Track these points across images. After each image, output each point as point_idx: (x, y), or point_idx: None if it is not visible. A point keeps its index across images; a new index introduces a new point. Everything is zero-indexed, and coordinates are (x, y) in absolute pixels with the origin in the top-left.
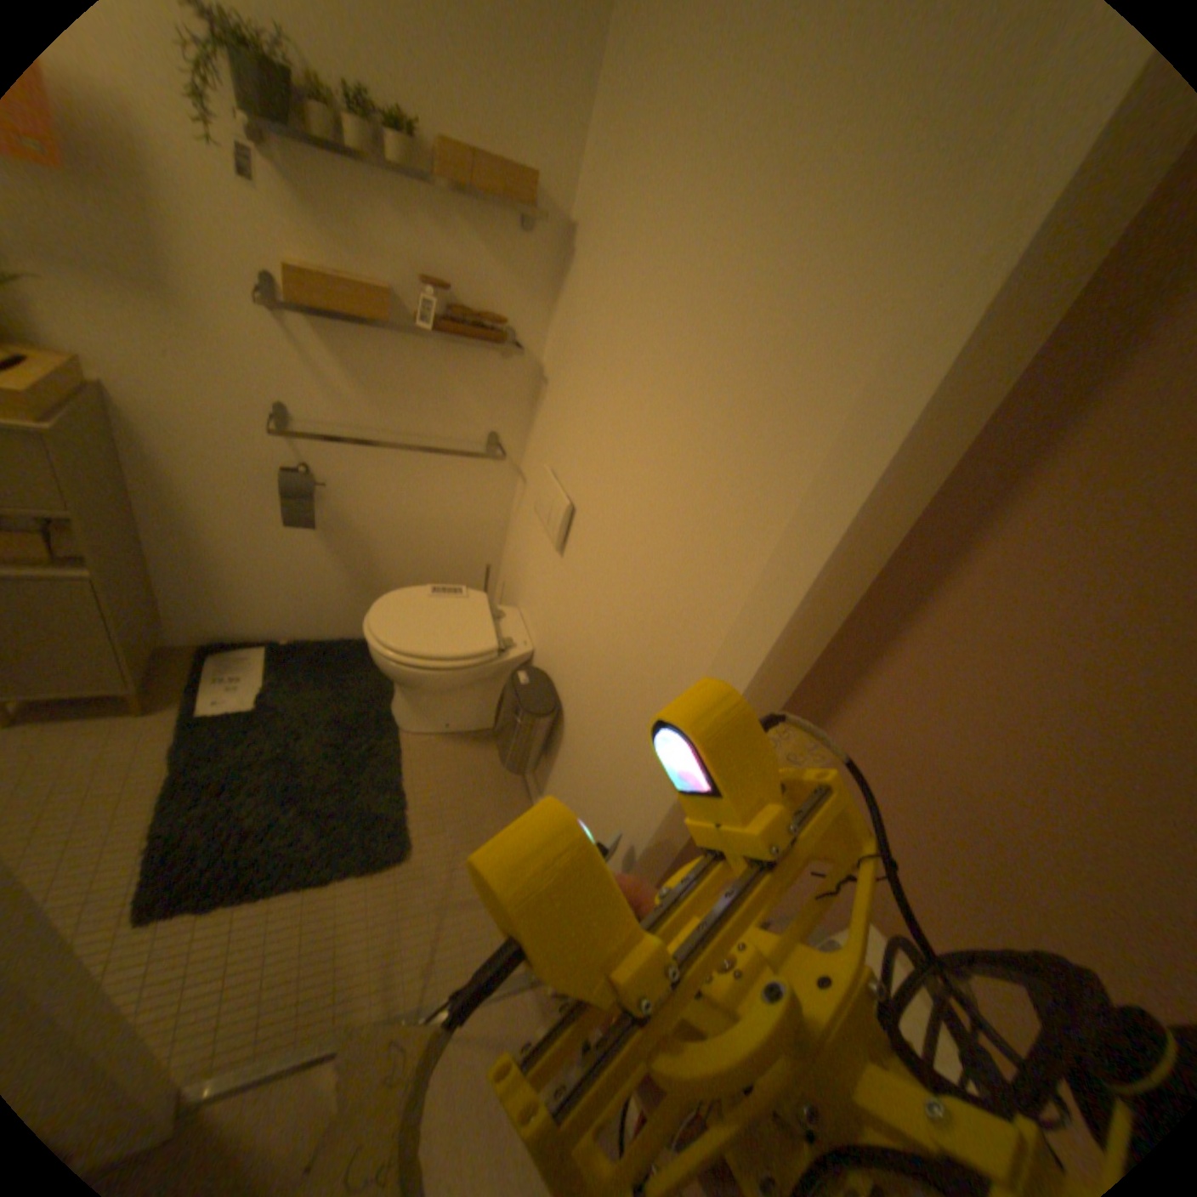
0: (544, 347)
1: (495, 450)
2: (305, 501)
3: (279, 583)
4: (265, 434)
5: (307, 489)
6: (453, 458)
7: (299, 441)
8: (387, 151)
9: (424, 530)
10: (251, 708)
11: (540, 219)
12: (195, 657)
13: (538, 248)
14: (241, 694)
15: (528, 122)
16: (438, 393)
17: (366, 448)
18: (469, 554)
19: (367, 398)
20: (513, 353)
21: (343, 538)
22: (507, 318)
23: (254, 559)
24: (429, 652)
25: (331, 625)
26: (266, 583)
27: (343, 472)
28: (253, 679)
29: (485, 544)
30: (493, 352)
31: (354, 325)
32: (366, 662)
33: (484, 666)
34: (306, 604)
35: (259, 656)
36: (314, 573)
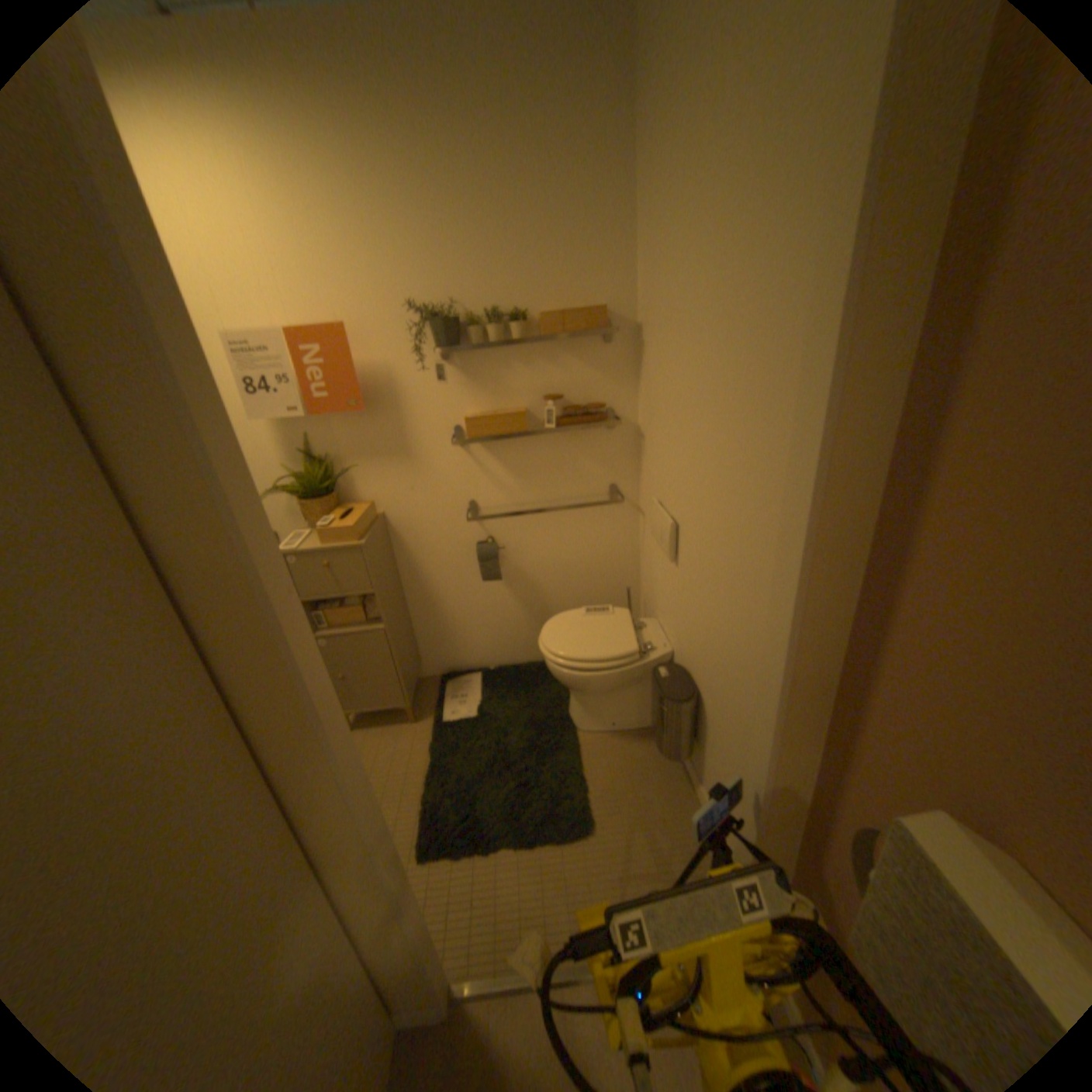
0: (636, 413)
1: (616, 497)
2: (492, 561)
3: (484, 624)
4: (465, 523)
5: (493, 553)
6: (585, 510)
7: (485, 522)
8: (512, 334)
9: (574, 569)
10: (474, 716)
11: (613, 332)
12: (440, 683)
13: (617, 350)
14: (468, 706)
15: (594, 279)
16: (567, 467)
17: (526, 517)
18: (612, 582)
19: (522, 484)
20: (615, 425)
21: (520, 584)
22: (605, 403)
23: (468, 609)
24: (586, 659)
25: (521, 652)
26: (476, 625)
27: (514, 537)
28: (474, 695)
29: (622, 572)
30: (600, 428)
31: (508, 440)
32: (548, 678)
33: (631, 667)
34: (503, 637)
35: (477, 679)
36: (504, 613)
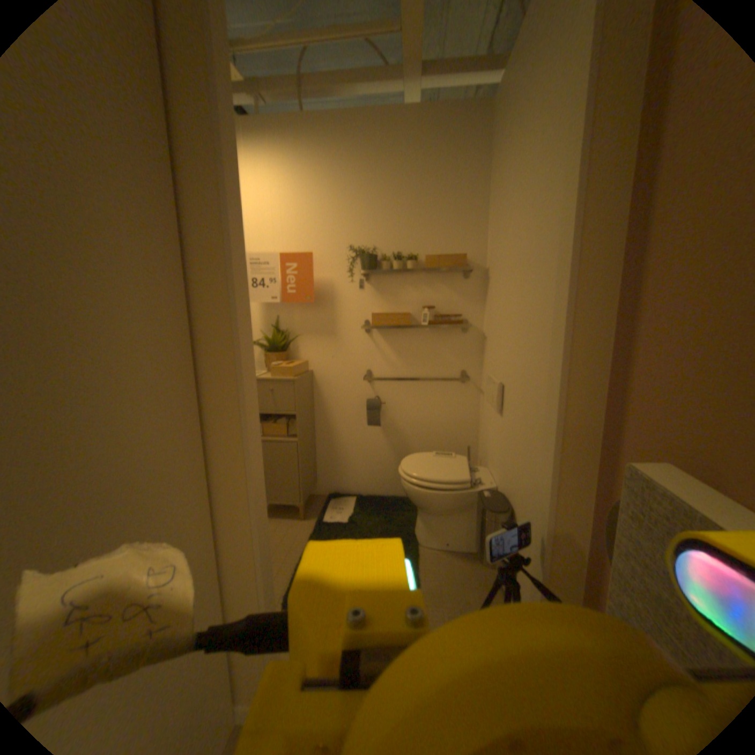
0: (484, 321)
1: (467, 379)
2: (376, 409)
3: (365, 458)
4: (363, 382)
5: (377, 403)
6: (444, 384)
7: (376, 384)
8: (408, 266)
9: (433, 426)
10: (347, 521)
11: (471, 268)
12: (328, 498)
13: (473, 280)
14: (343, 514)
15: (461, 238)
16: (434, 353)
17: (403, 384)
18: (459, 441)
19: (403, 360)
20: (469, 329)
21: (393, 432)
22: (463, 313)
23: (355, 445)
24: (431, 478)
25: (388, 485)
26: (359, 458)
27: (393, 397)
28: (349, 508)
29: (467, 434)
30: (458, 329)
31: (397, 331)
32: (404, 506)
33: (465, 490)
34: (376, 471)
35: (354, 499)
36: (380, 452)
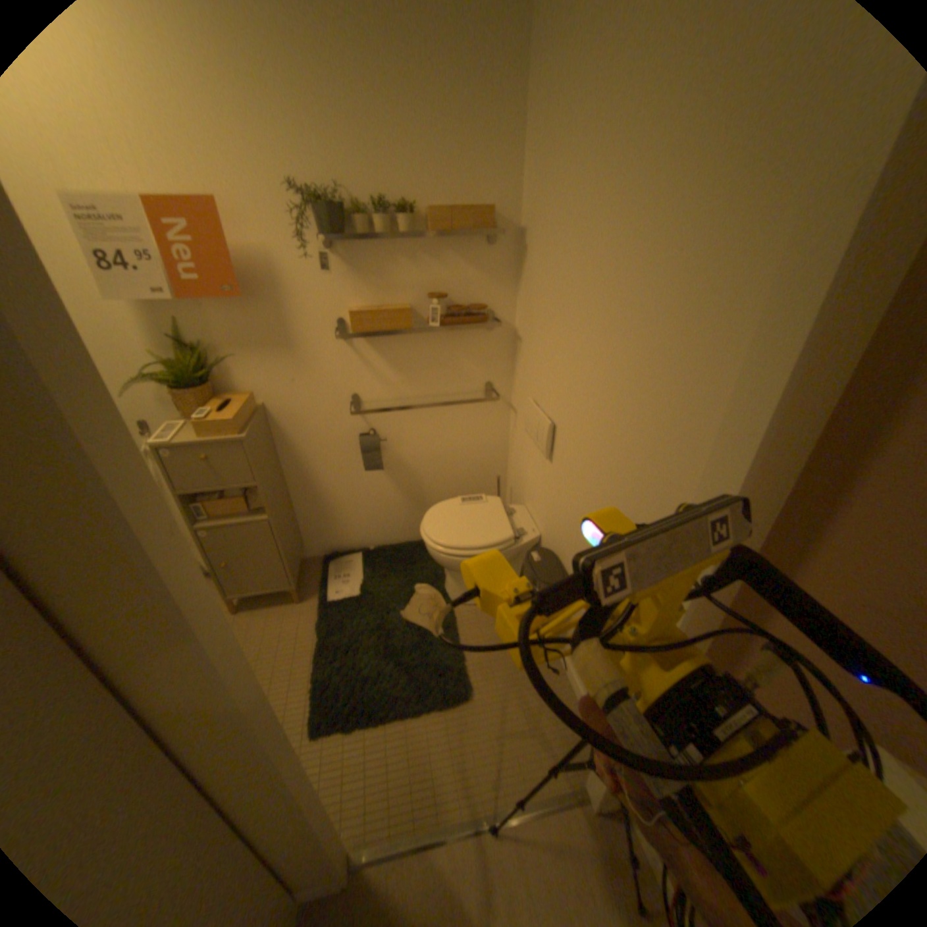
0: (514, 316)
1: (490, 394)
2: (374, 453)
3: (364, 509)
4: (347, 415)
5: (375, 445)
6: (462, 406)
7: (367, 415)
8: (398, 226)
9: (450, 459)
10: (357, 594)
11: (498, 234)
12: (322, 563)
13: (499, 252)
14: (350, 585)
15: (481, 176)
16: (447, 365)
17: (406, 411)
18: (482, 471)
19: (403, 379)
20: (493, 326)
21: (399, 473)
22: (486, 304)
23: (349, 496)
24: (465, 545)
25: (398, 533)
26: (357, 510)
27: (394, 430)
28: (356, 574)
29: (492, 462)
30: (479, 329)
31: (391, 336)
32: (424, 557)
33: (505, 551)
34: (382, 520)
35: (358, 559)
36: (384, 499)
